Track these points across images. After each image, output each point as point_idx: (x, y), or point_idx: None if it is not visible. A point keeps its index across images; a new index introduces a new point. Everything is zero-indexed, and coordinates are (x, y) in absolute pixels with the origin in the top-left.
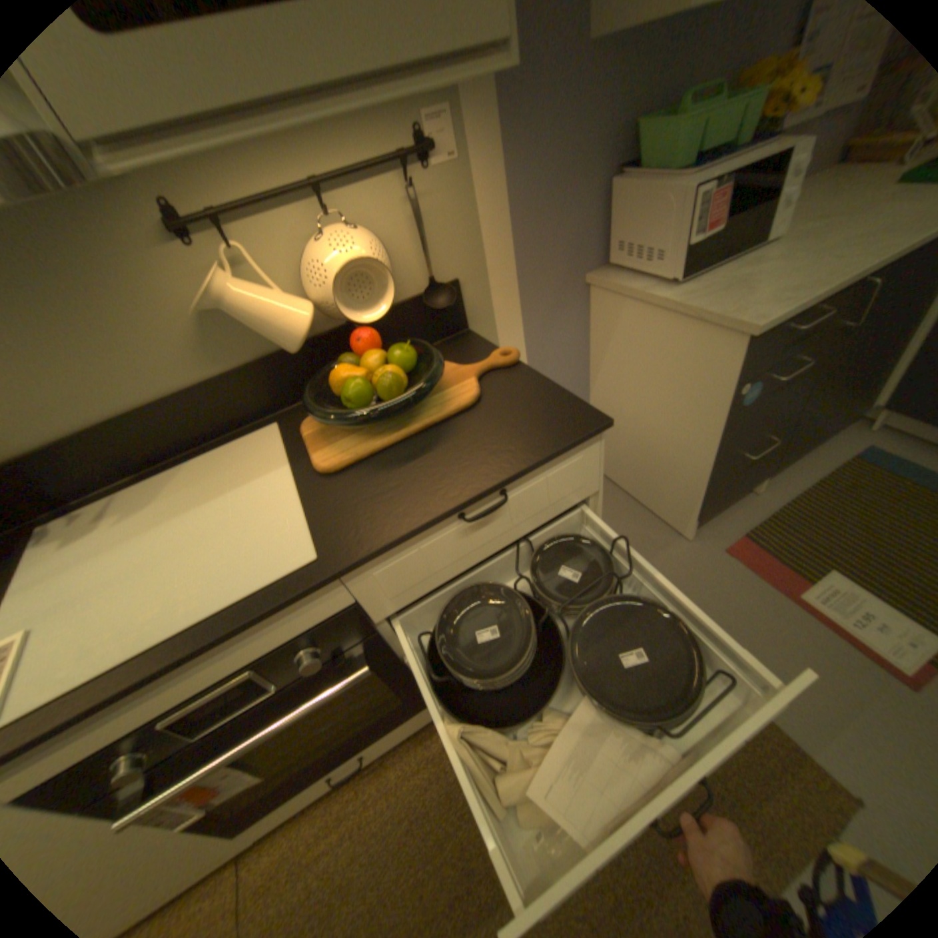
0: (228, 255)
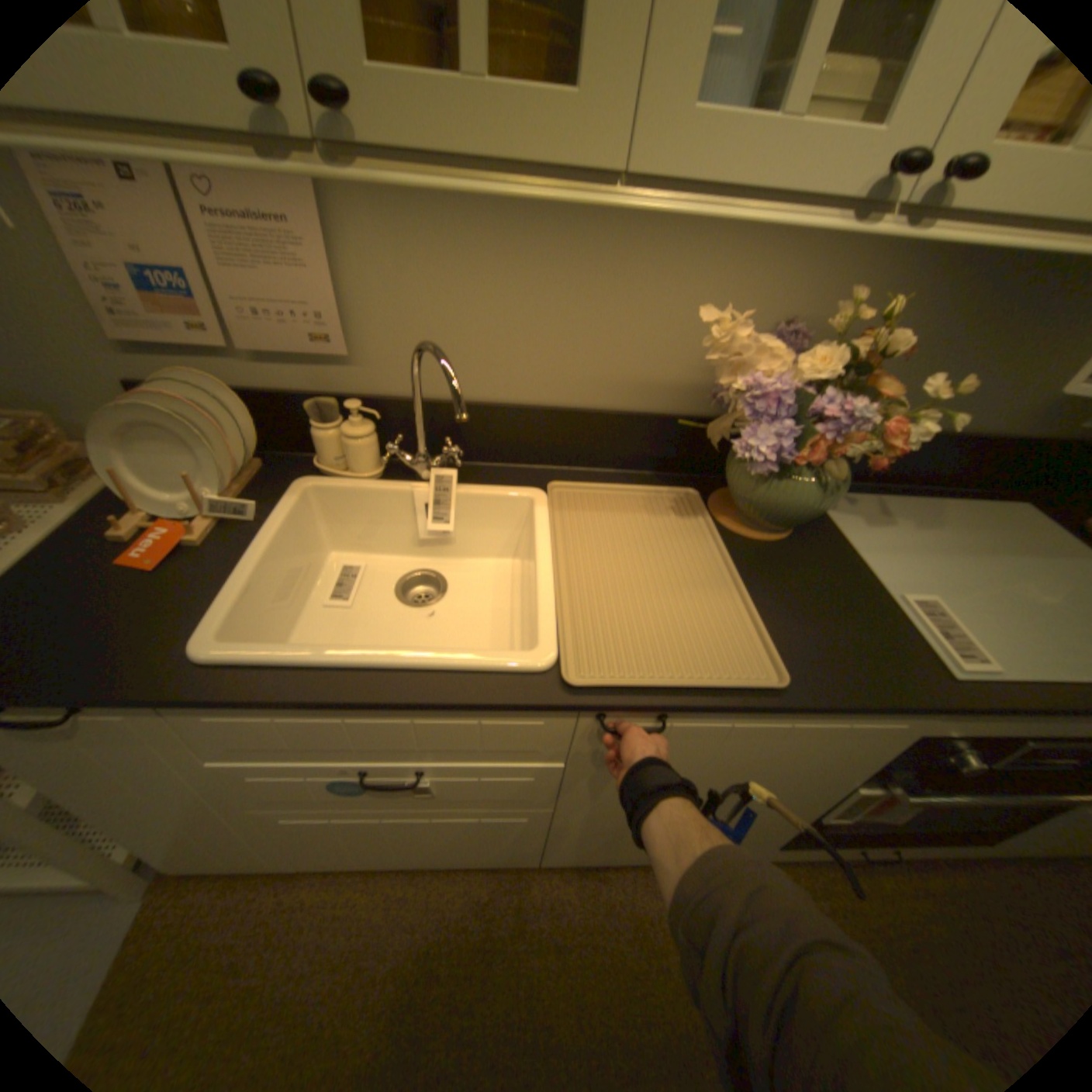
0: None
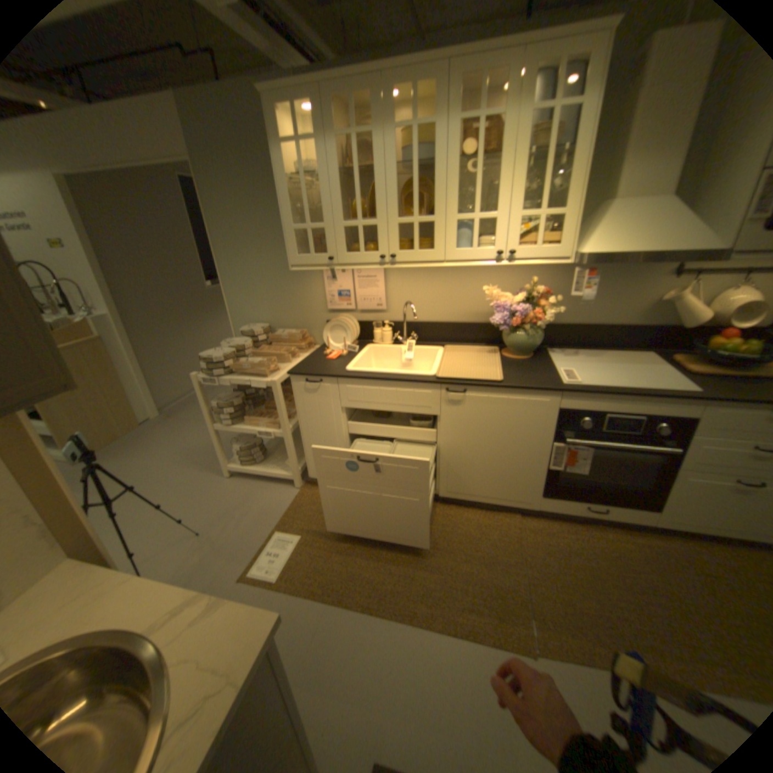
0: (695, 285)
